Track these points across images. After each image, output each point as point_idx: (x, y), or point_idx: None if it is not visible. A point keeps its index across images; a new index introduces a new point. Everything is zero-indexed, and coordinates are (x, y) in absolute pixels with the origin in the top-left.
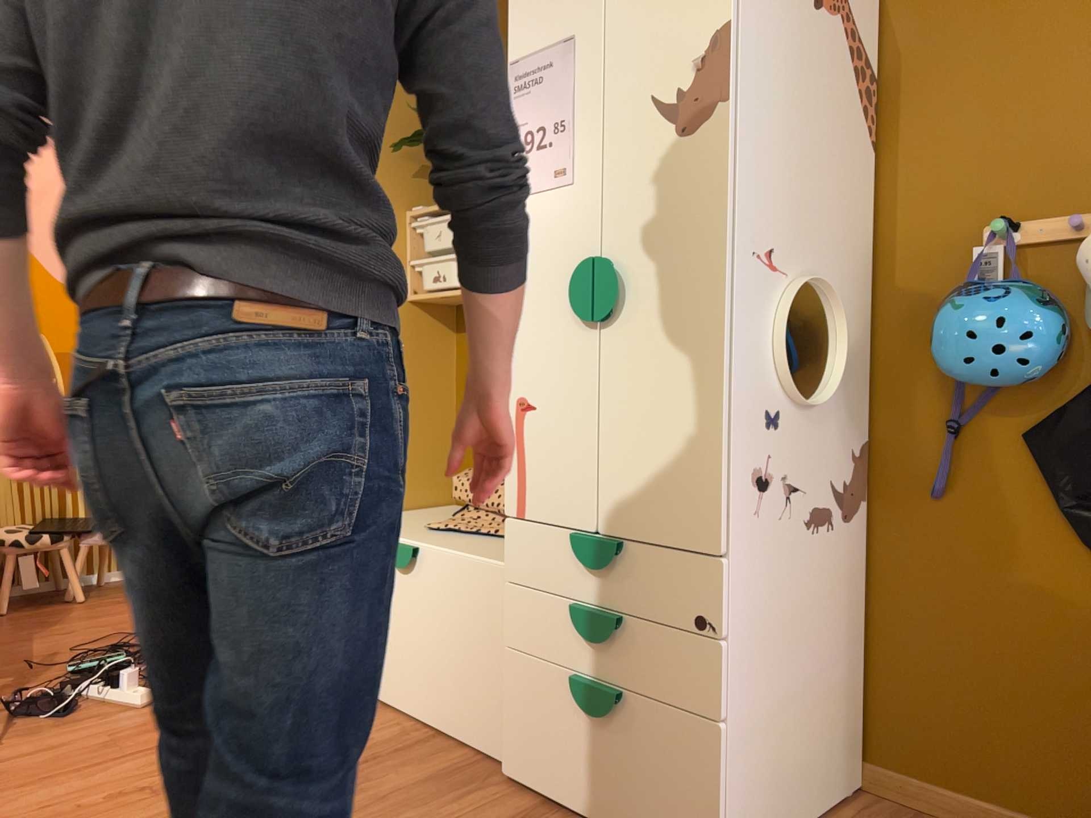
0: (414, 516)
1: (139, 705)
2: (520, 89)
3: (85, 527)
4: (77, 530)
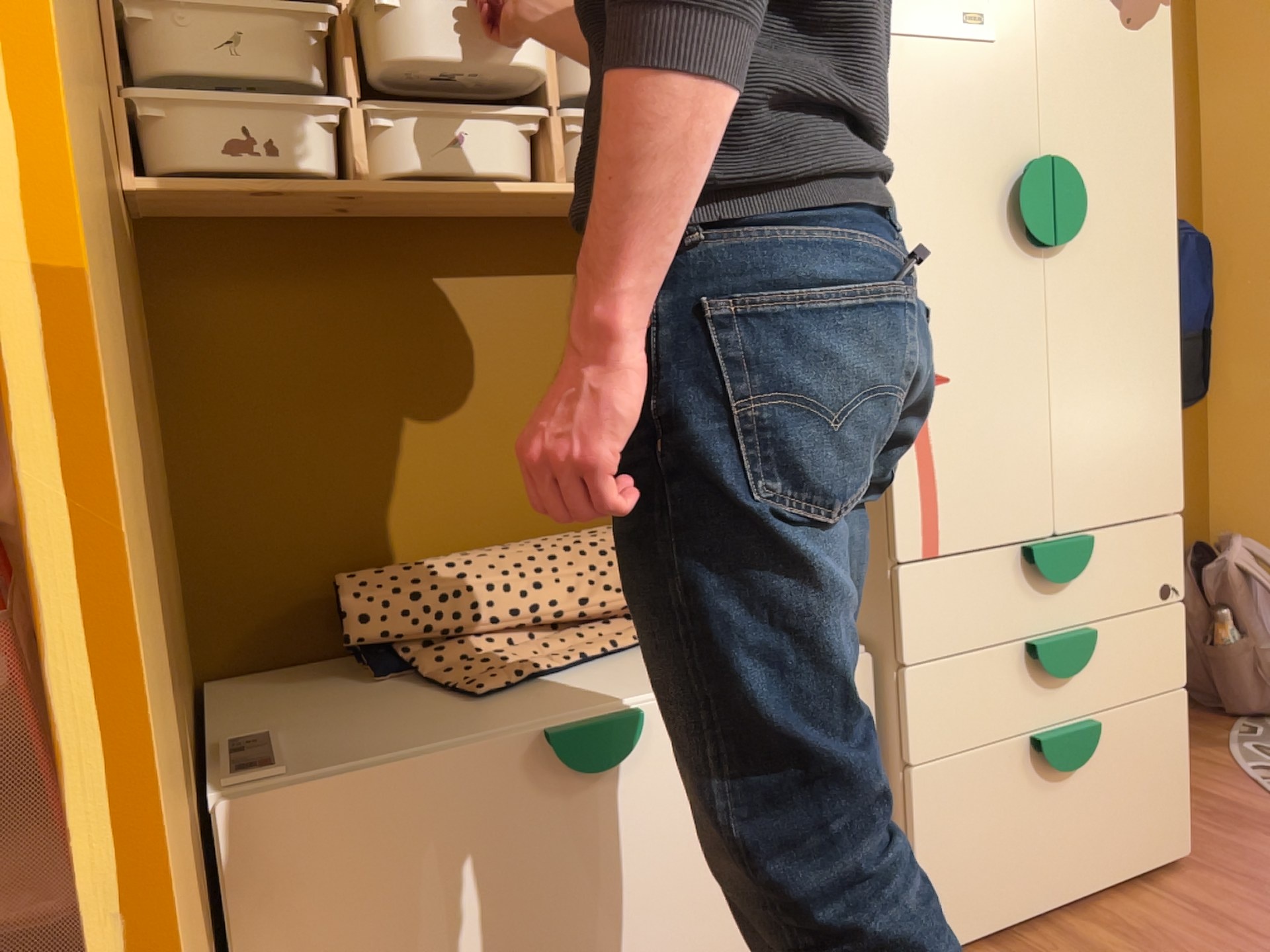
0: (301, 712)
1: None
2: None
3: None
4: None
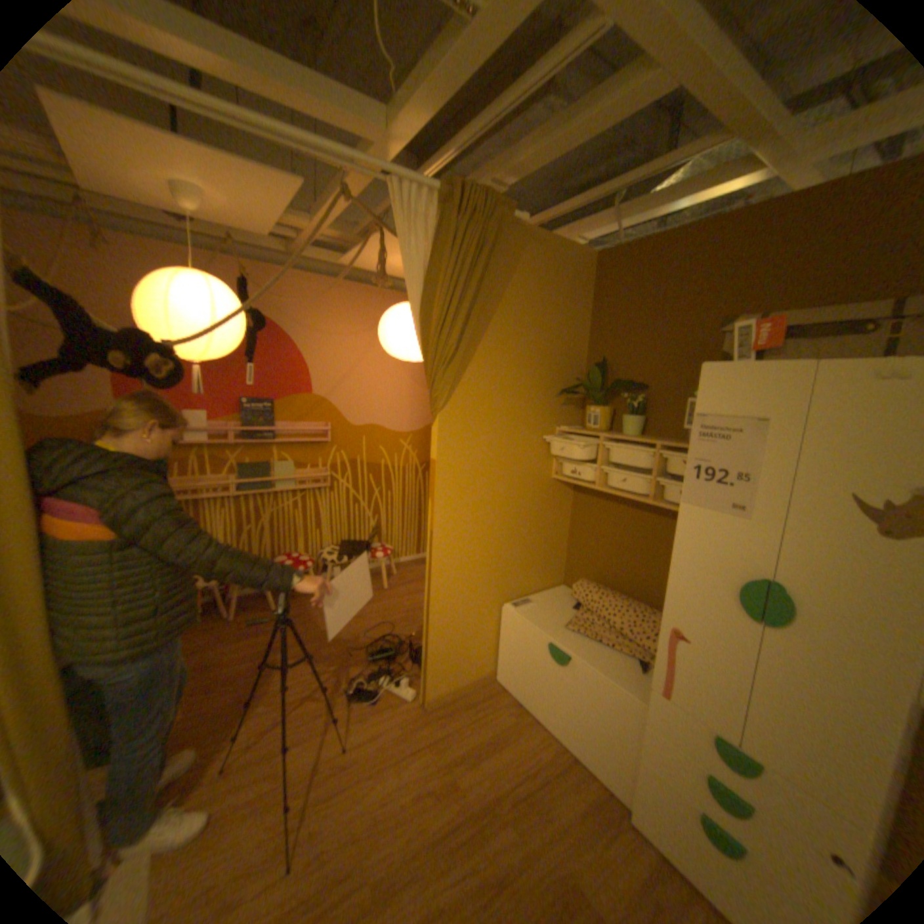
0: (550, 603)
1: (410, 699)
2: (704, 435)
3: (361, 551)
4: (358, 553)
